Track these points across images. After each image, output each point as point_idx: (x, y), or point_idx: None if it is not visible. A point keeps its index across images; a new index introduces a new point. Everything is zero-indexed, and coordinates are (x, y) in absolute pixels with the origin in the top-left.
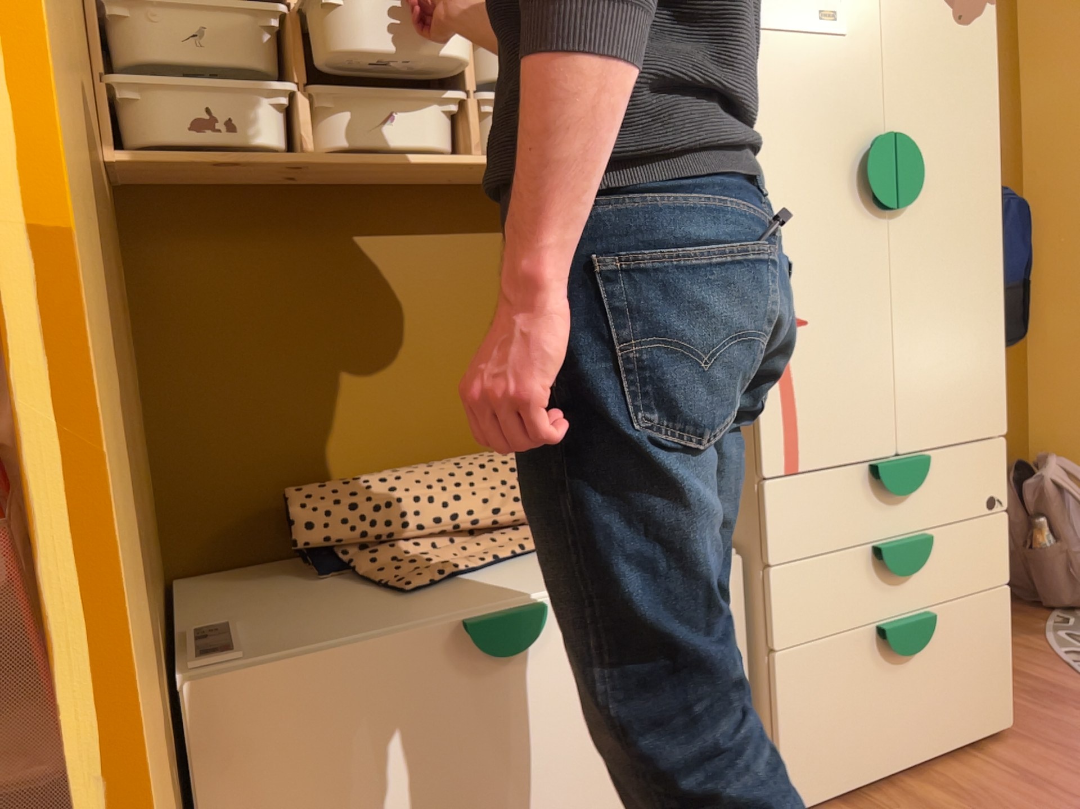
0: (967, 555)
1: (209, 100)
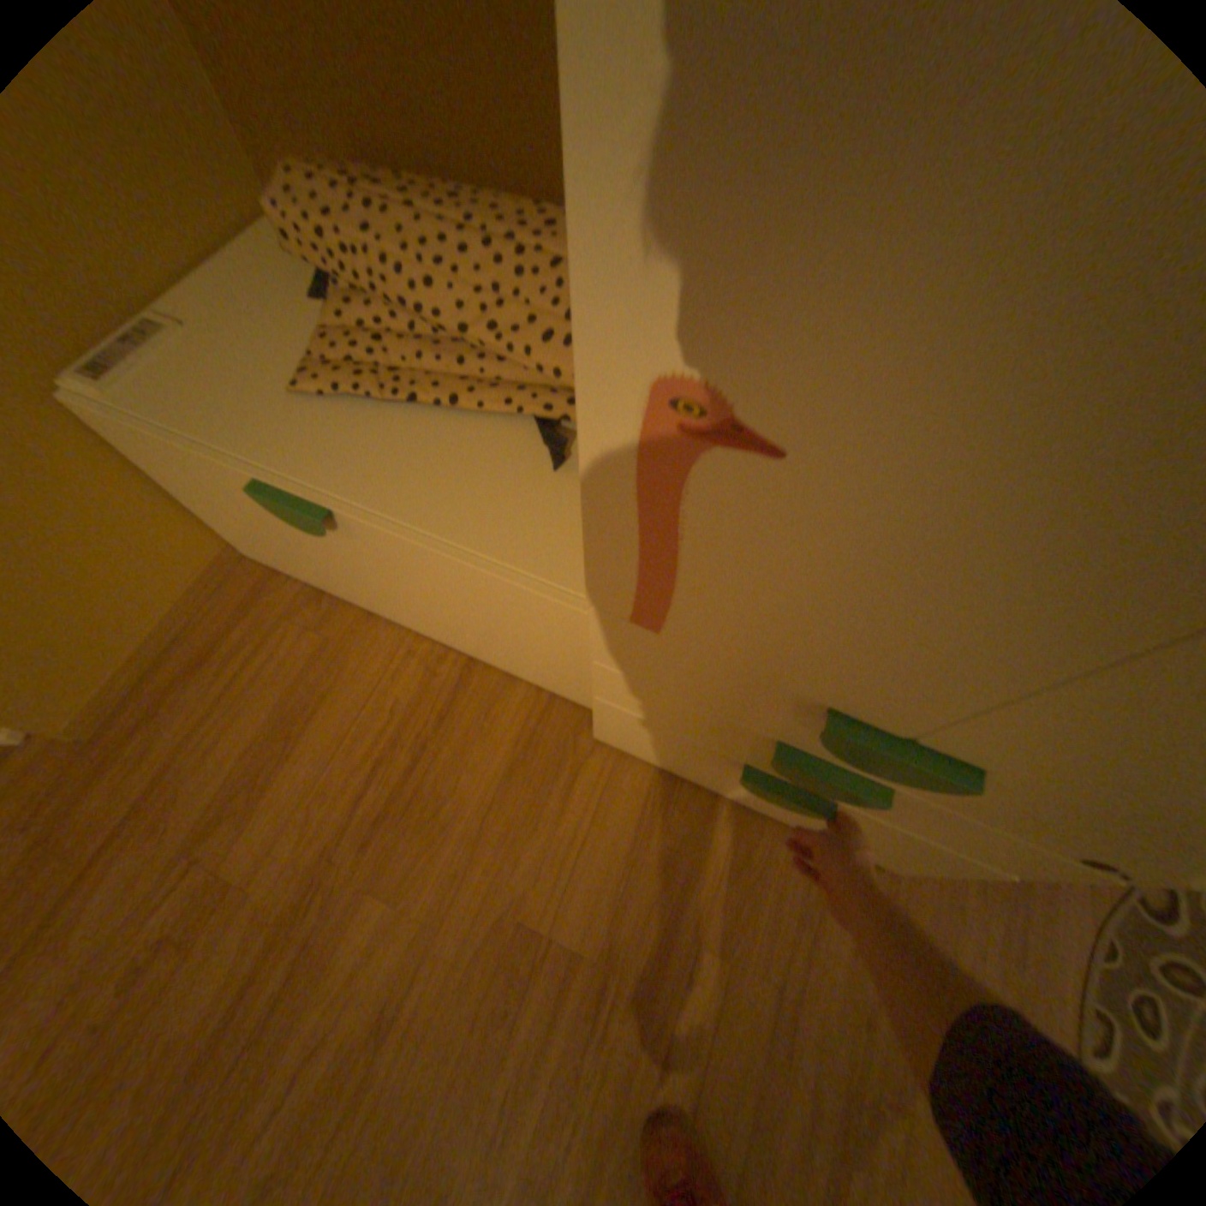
0: (962, 833)
1: None
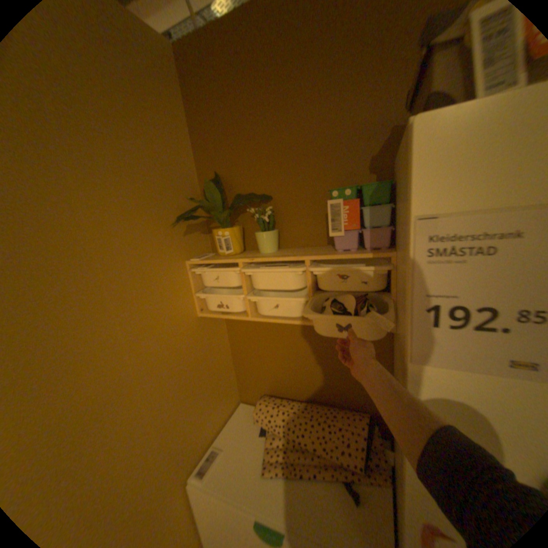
0: None
1: (221, 298)
